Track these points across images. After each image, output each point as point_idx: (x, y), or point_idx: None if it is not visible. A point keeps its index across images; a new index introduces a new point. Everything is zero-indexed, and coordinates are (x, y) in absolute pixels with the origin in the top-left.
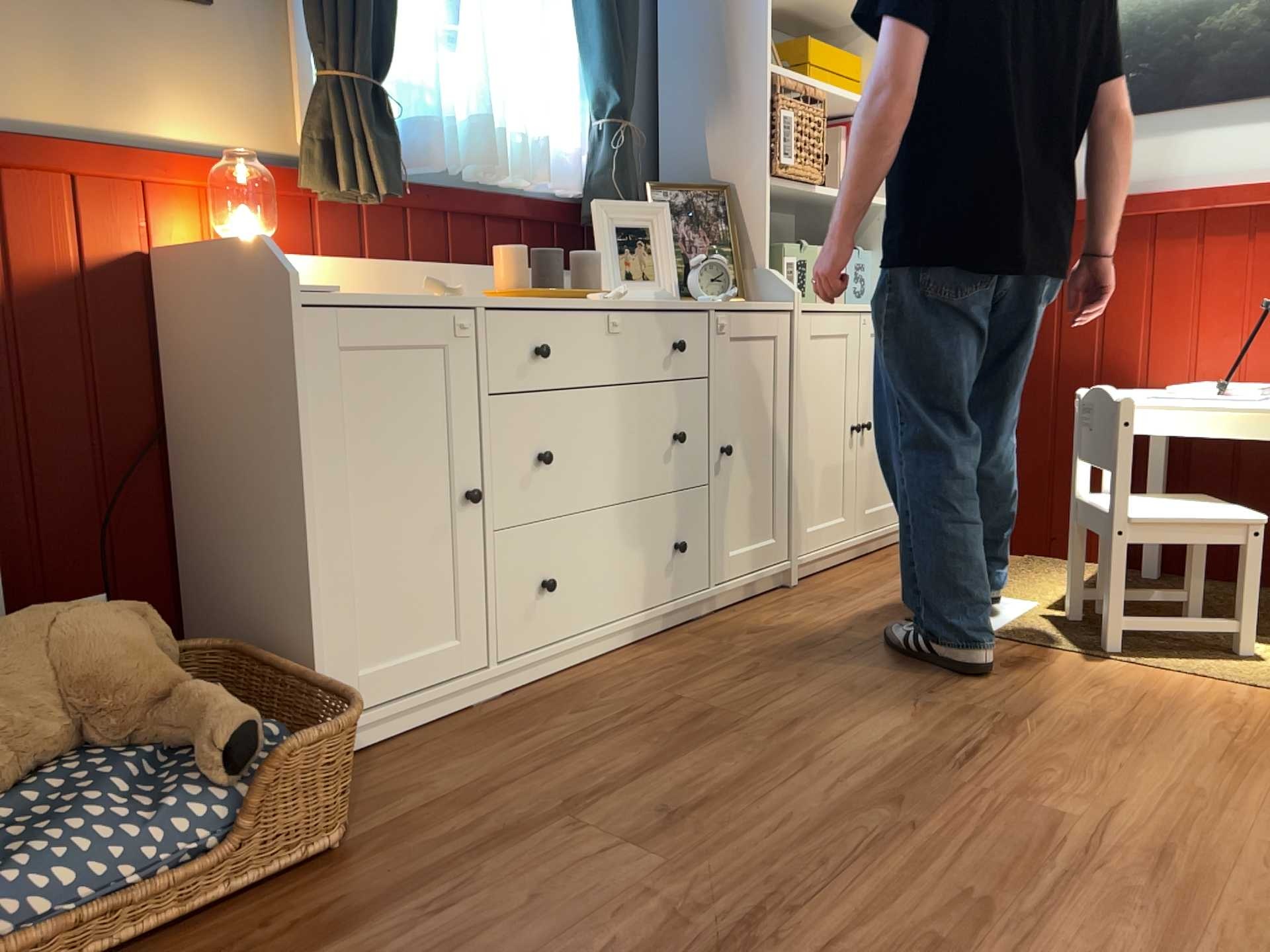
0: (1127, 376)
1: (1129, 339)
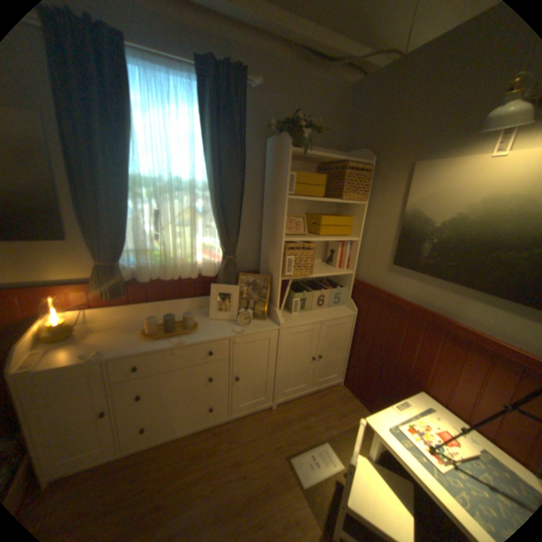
0: (423, 386)
1: (427, 373)
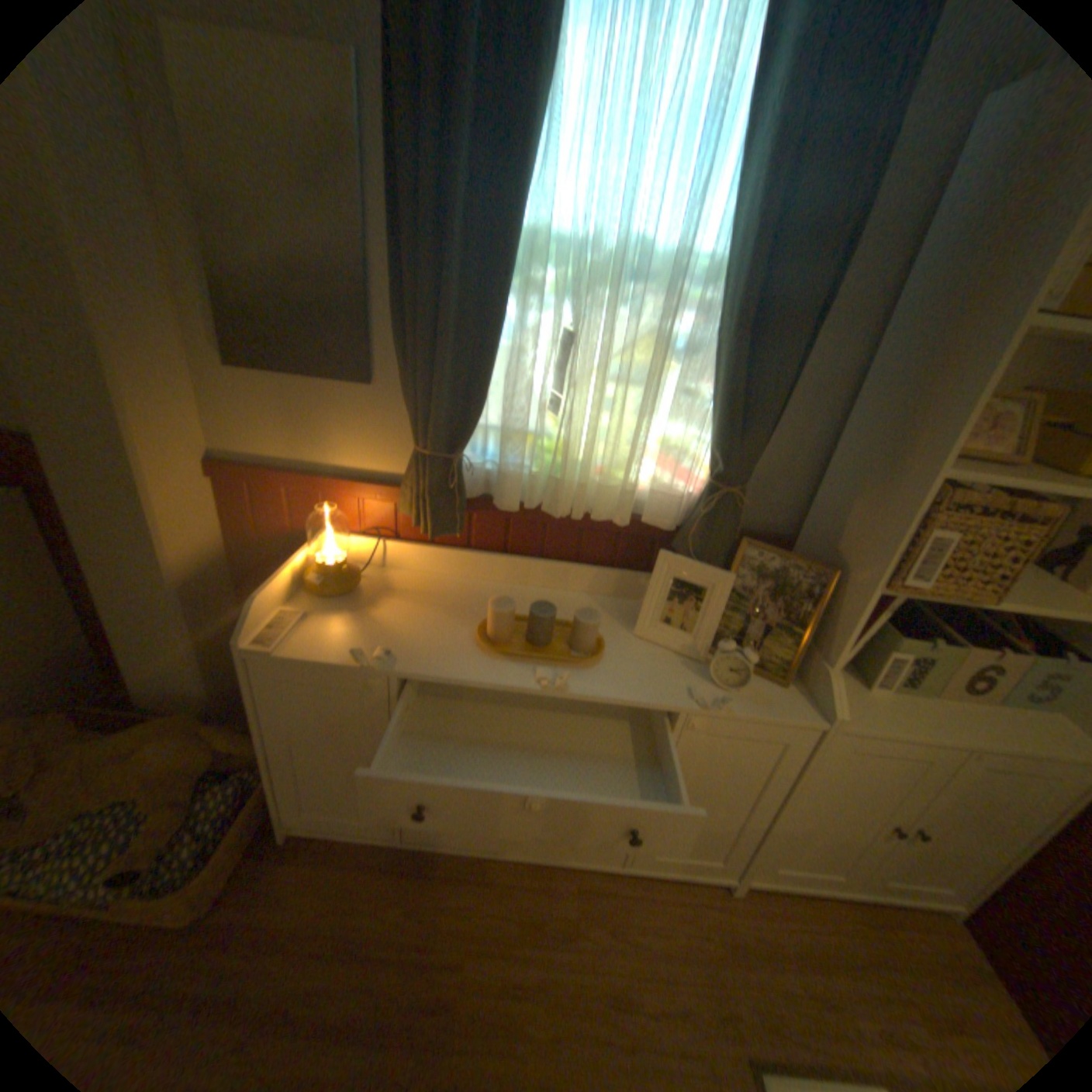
0: None
1: None
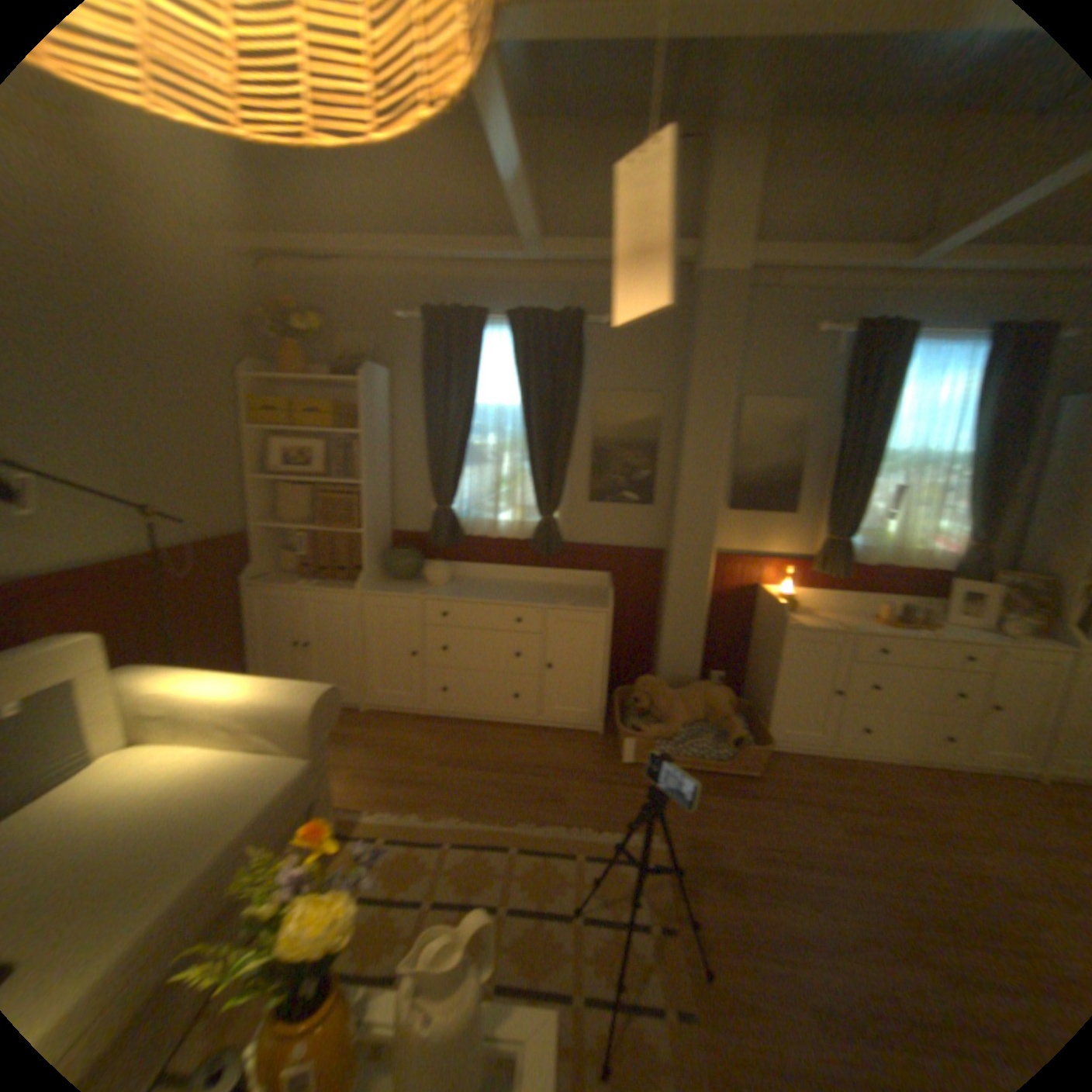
0: None
1: None
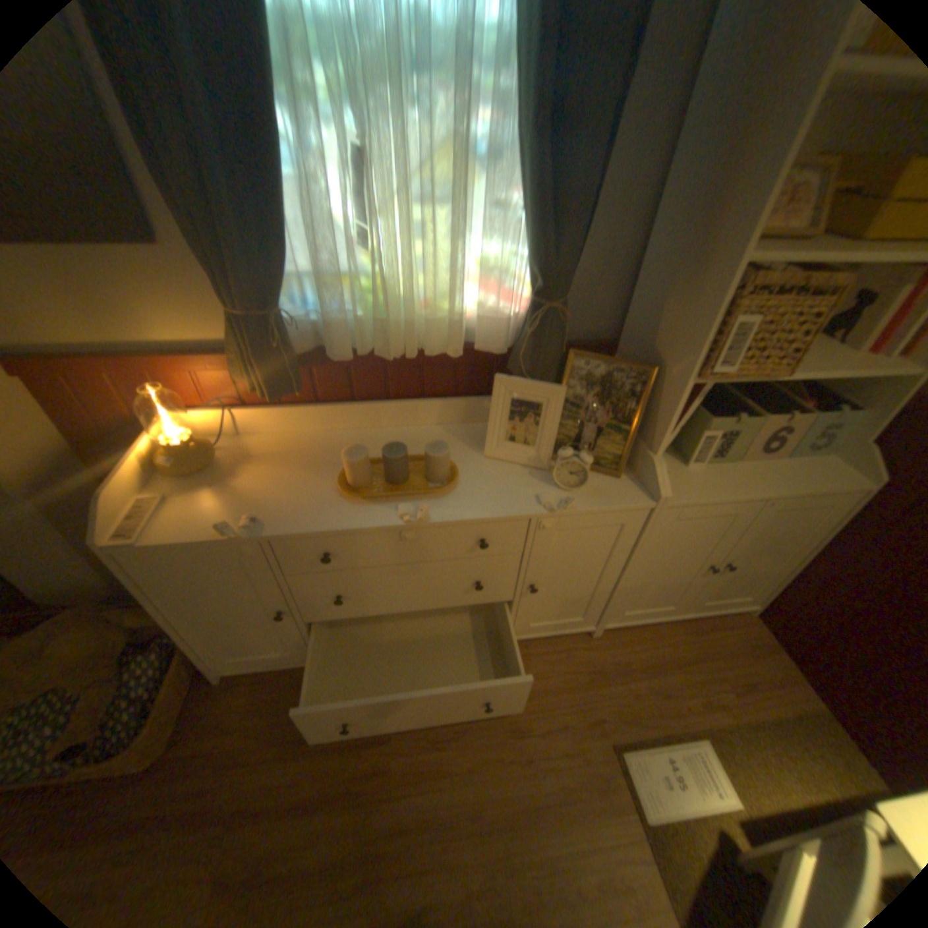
0: None
1: None
